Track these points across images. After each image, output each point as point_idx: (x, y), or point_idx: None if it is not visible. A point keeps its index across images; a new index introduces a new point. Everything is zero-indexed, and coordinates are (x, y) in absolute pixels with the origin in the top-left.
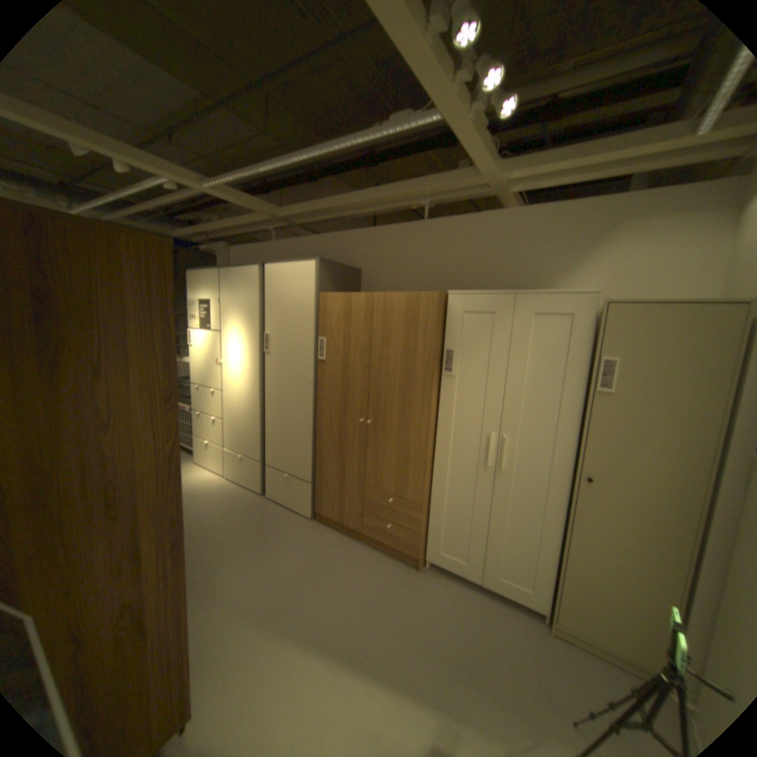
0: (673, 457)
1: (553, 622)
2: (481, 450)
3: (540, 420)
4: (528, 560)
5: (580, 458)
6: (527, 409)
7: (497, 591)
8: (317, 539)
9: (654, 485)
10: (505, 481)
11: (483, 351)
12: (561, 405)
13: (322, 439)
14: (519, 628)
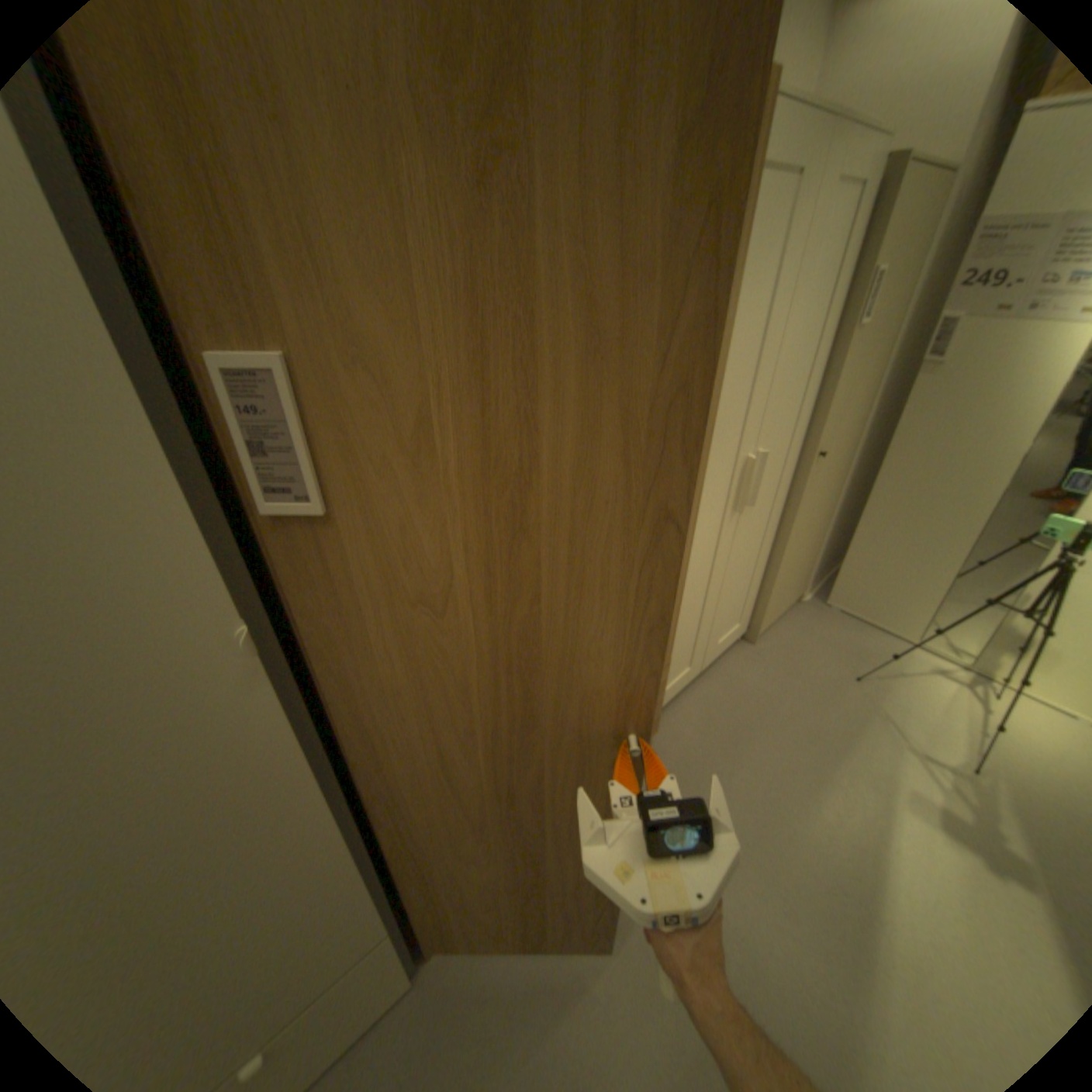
0: (867, 389)
1: (750, 633)
2: (730, 495)
3: (792, 399)
4: (741, 597)
5: (818, 432)
6: (787, 387)
7: (712, 662)
8: (509, 971)
9: (850, 428)
10: (746, 520)
11: (767, 283)
12: (814, 364)
13: (401, 798)
14: (747, 669)
